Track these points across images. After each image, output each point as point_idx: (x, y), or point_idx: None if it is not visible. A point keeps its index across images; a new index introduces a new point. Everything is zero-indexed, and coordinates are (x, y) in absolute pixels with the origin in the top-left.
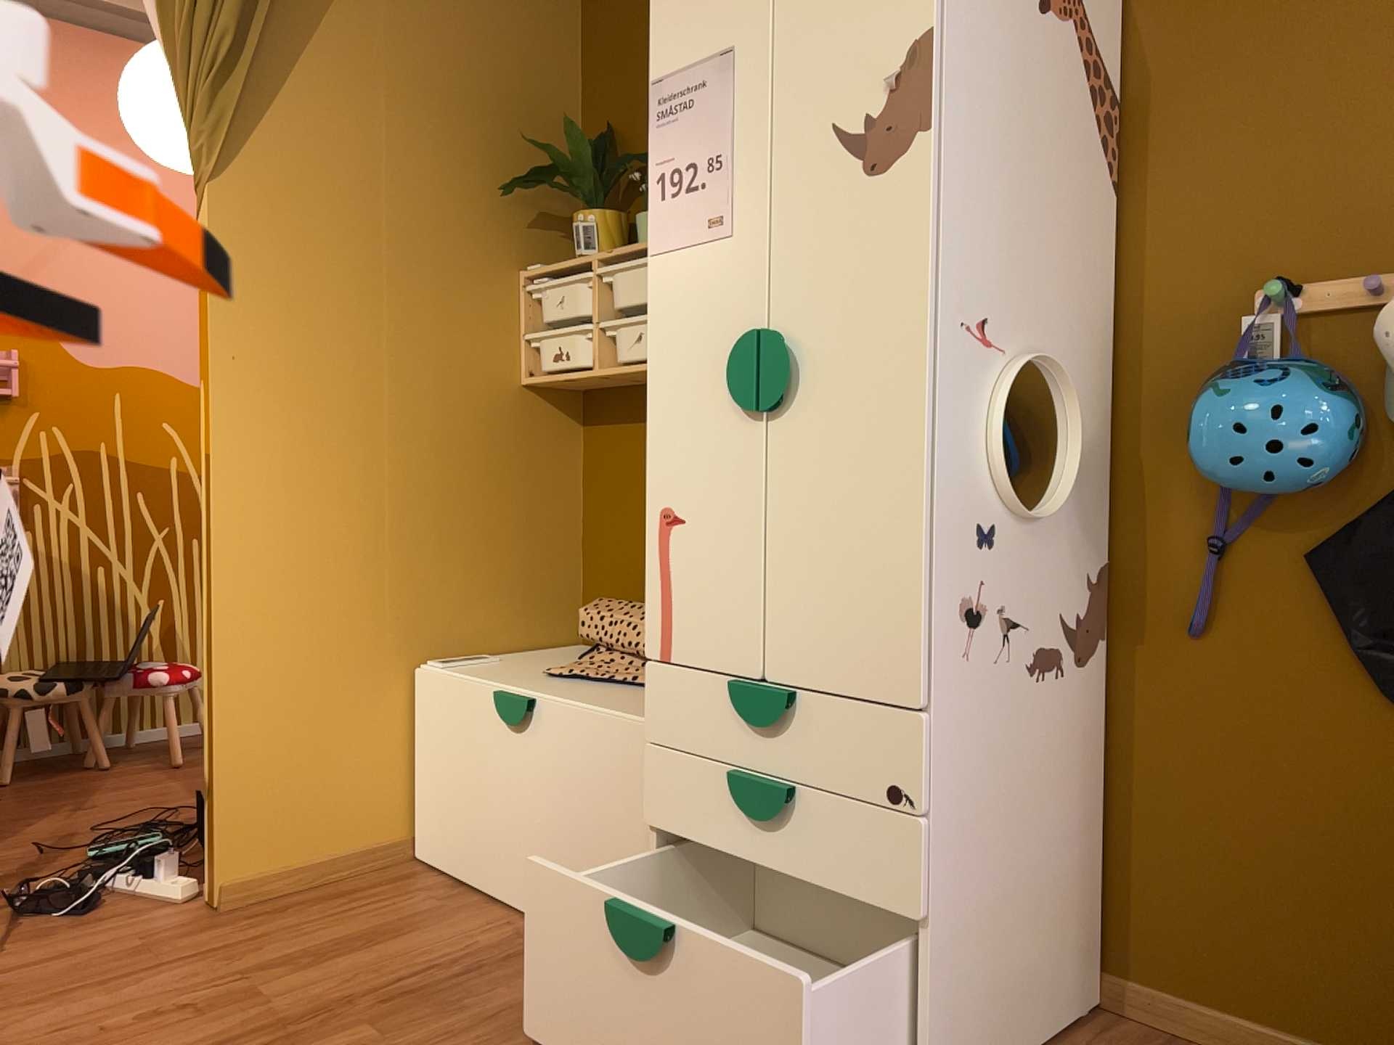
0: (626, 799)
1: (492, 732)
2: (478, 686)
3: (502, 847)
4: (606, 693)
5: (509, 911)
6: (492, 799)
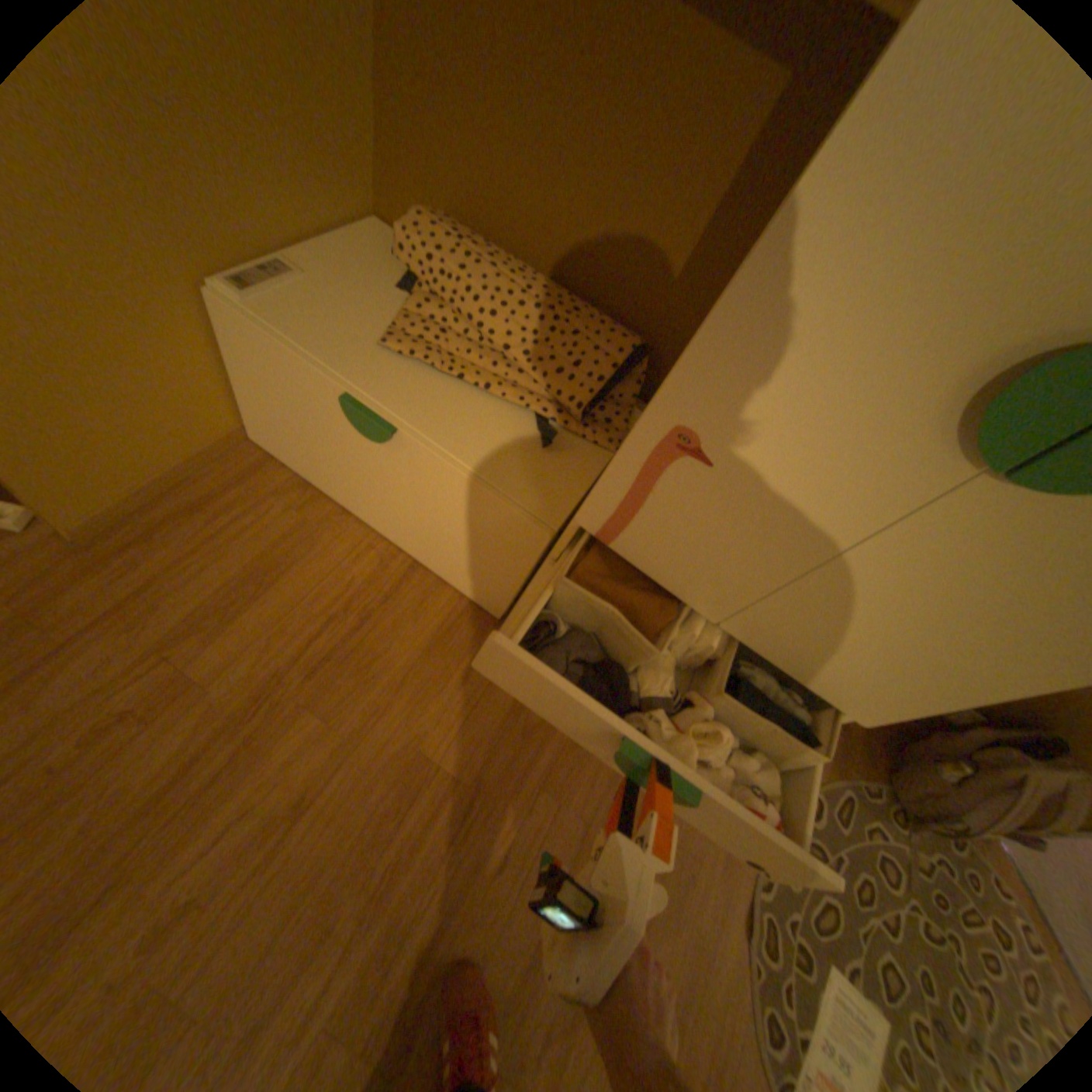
0: (502, 548)
1: (338, 418)
2: (311, 367)
3: (355, 492)
4: (468, 416)
5: (365, 526)
6: (342, 460)
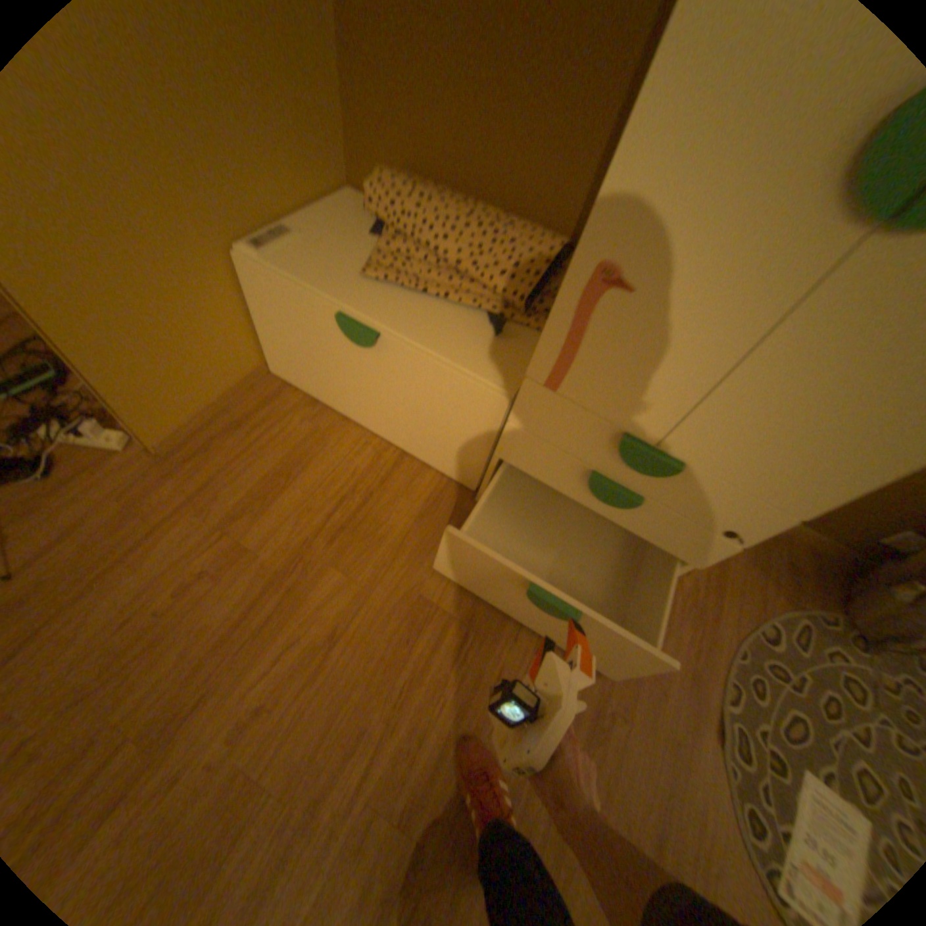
0: (470, 422)
1: (335, 334)
2: (312, 295)
3: (352, 398)
4: (433, 318)
5: (361, 427)
6: (340, 372)
